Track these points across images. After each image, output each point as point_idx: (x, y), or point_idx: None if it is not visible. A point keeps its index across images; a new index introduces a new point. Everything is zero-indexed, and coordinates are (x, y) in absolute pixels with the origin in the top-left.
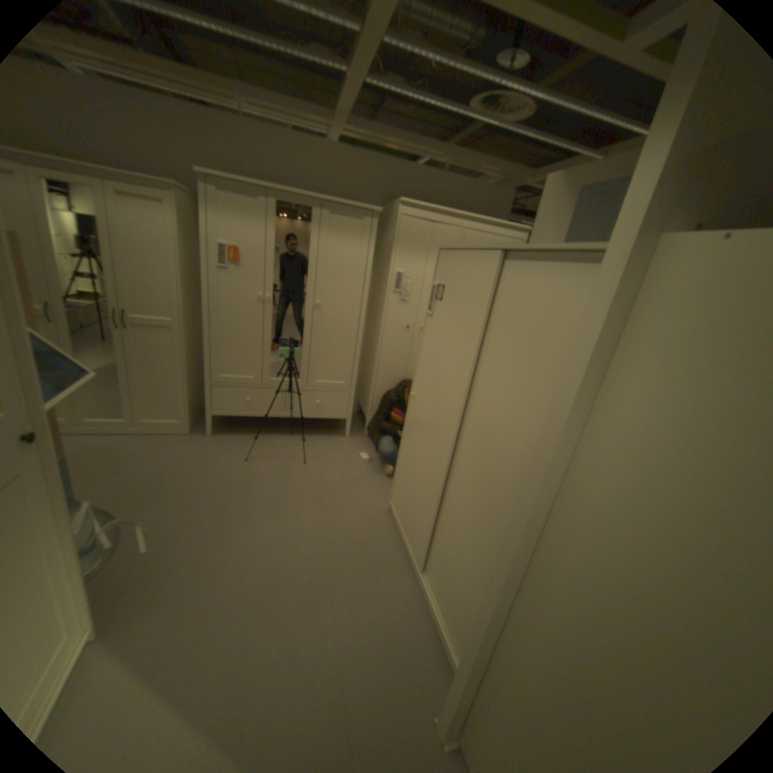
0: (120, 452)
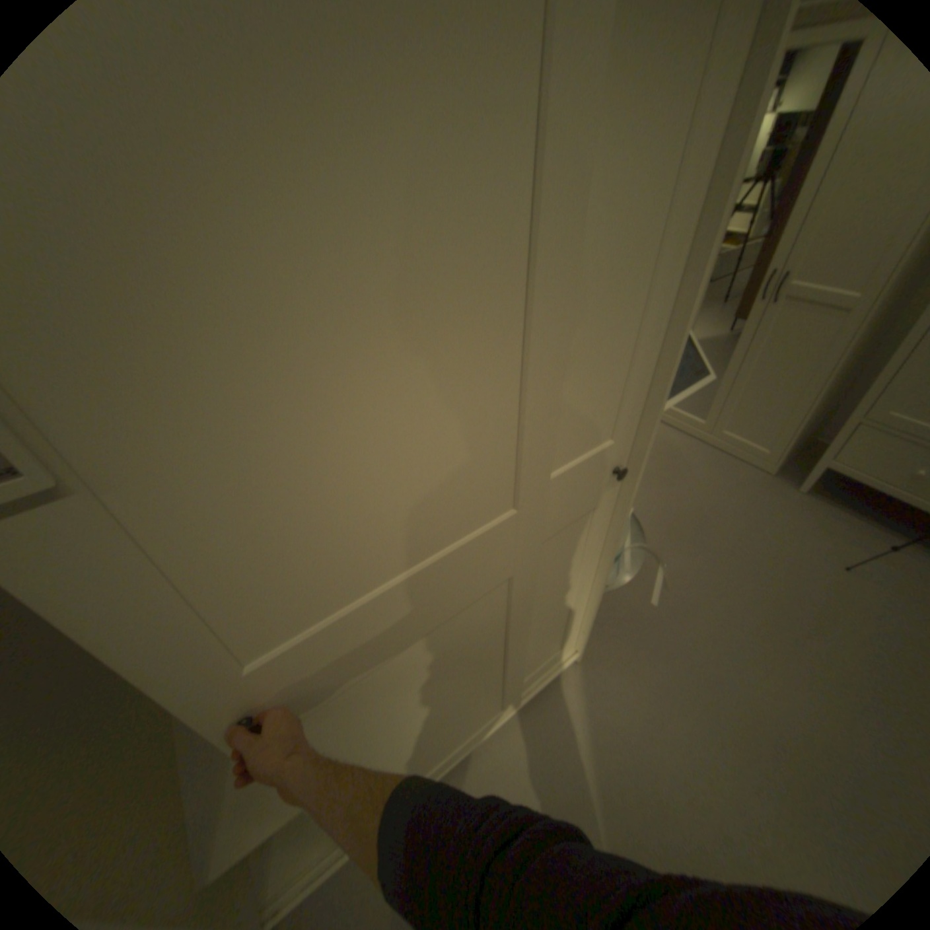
0: (683, 459)
